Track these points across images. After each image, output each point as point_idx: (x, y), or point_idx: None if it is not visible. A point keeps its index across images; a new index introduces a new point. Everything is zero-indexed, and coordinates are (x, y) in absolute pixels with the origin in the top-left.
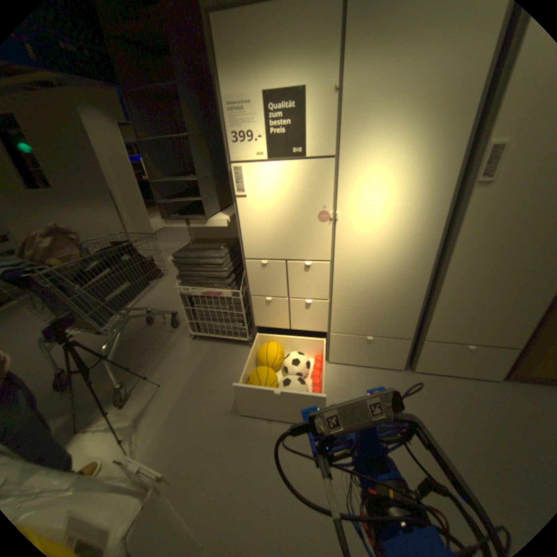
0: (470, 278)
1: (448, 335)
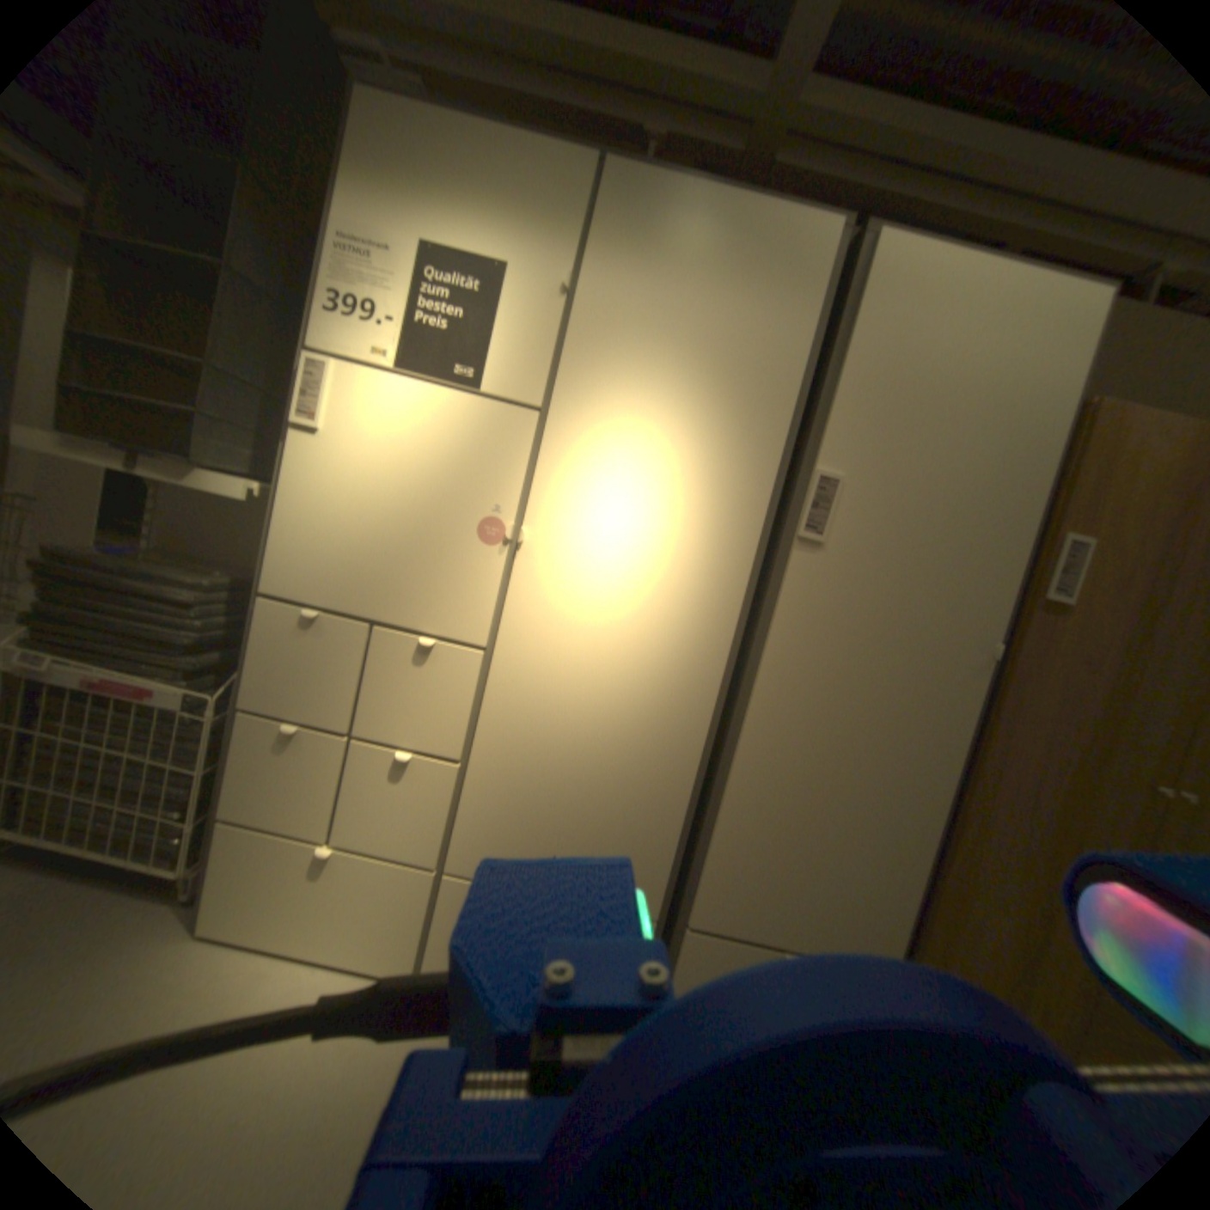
0: (787, 757)
1: (742, 919)
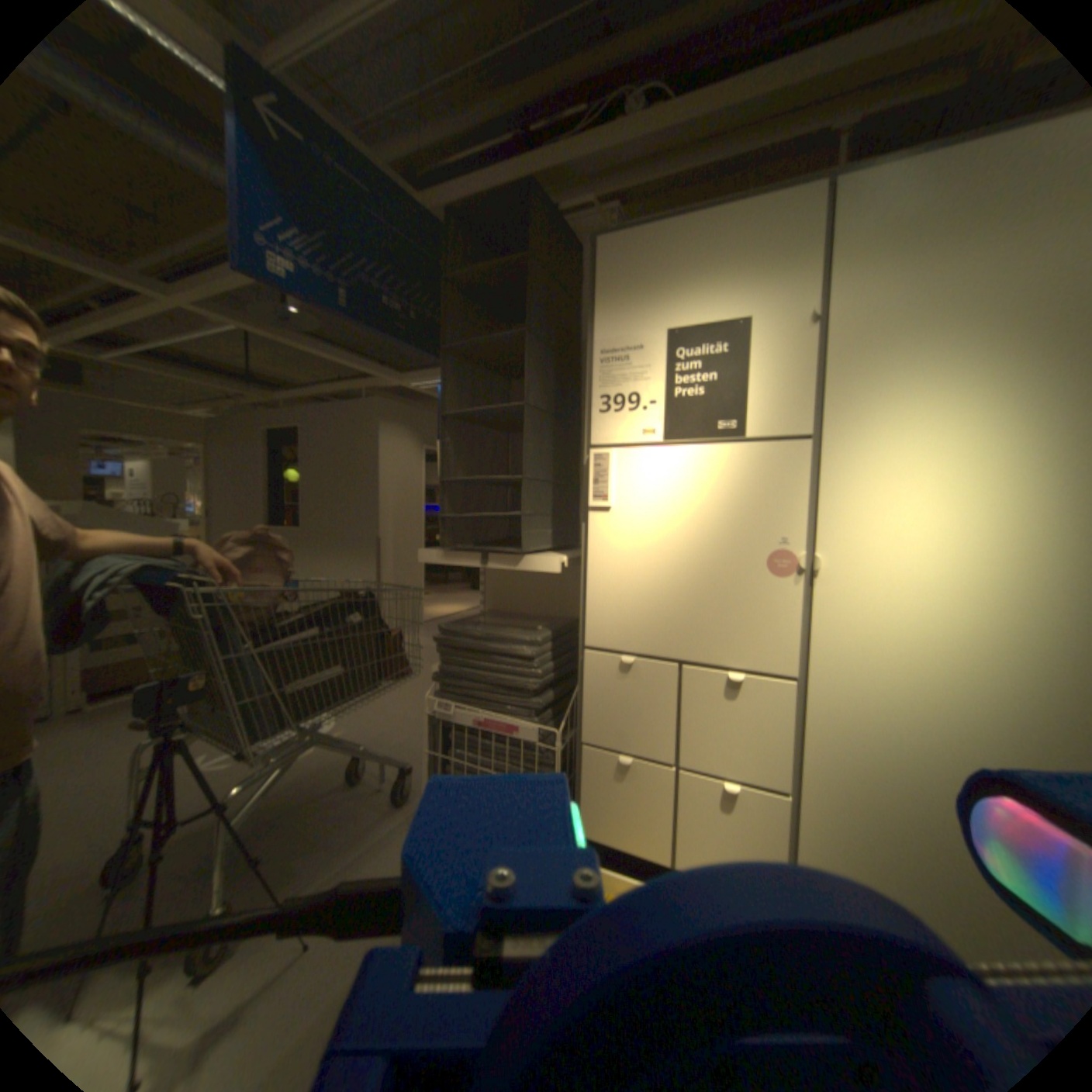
0: None
1: None
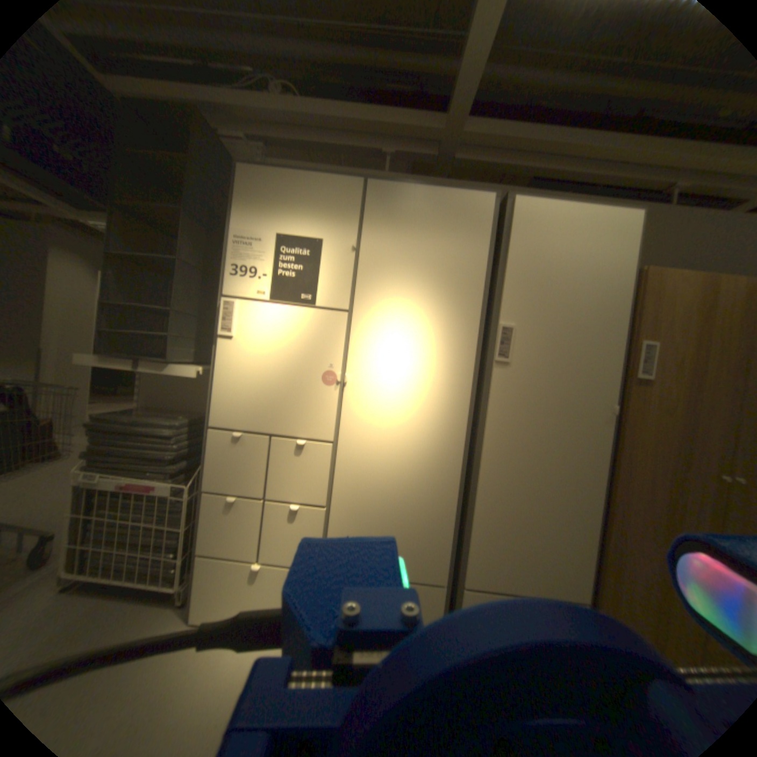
0: (507, 483)
1: (494, 580)
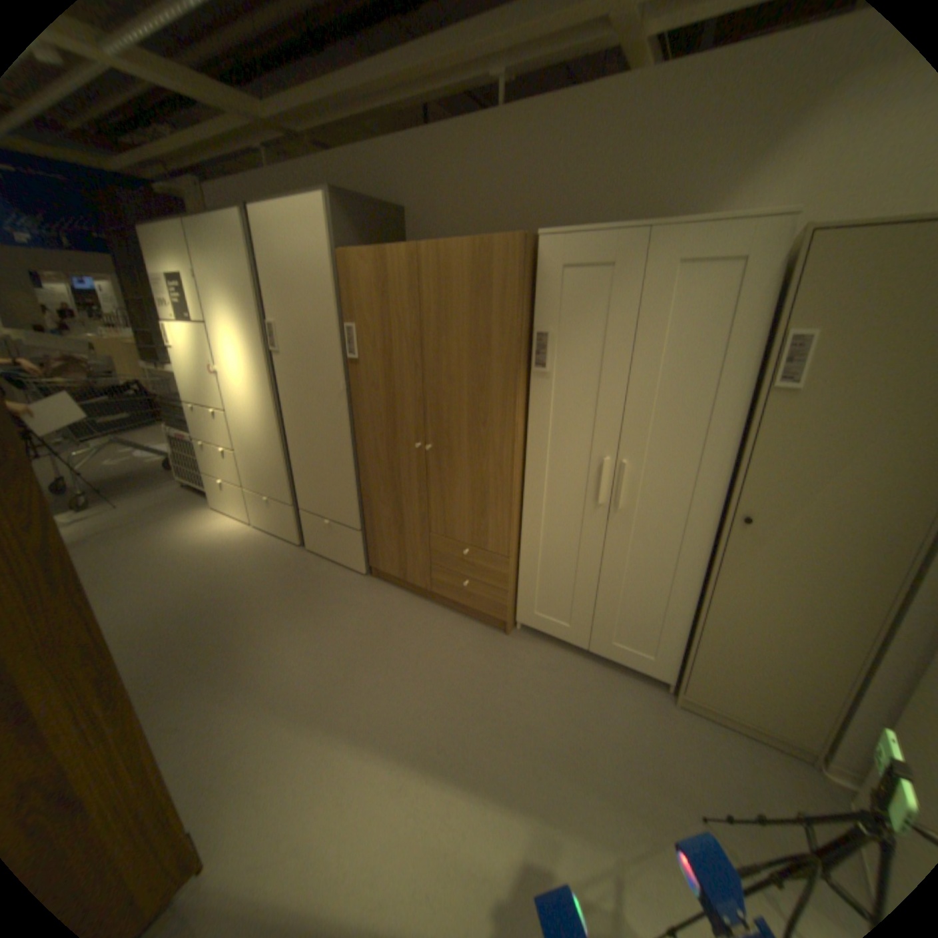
0: (301, 441)
1: (311, 505)
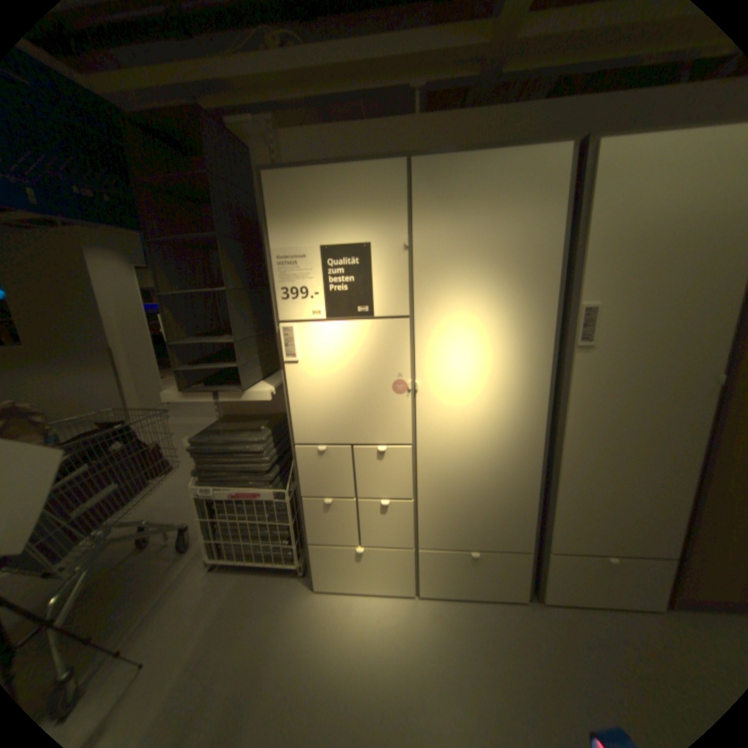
0: (592, 462)
1: (581, 545)
